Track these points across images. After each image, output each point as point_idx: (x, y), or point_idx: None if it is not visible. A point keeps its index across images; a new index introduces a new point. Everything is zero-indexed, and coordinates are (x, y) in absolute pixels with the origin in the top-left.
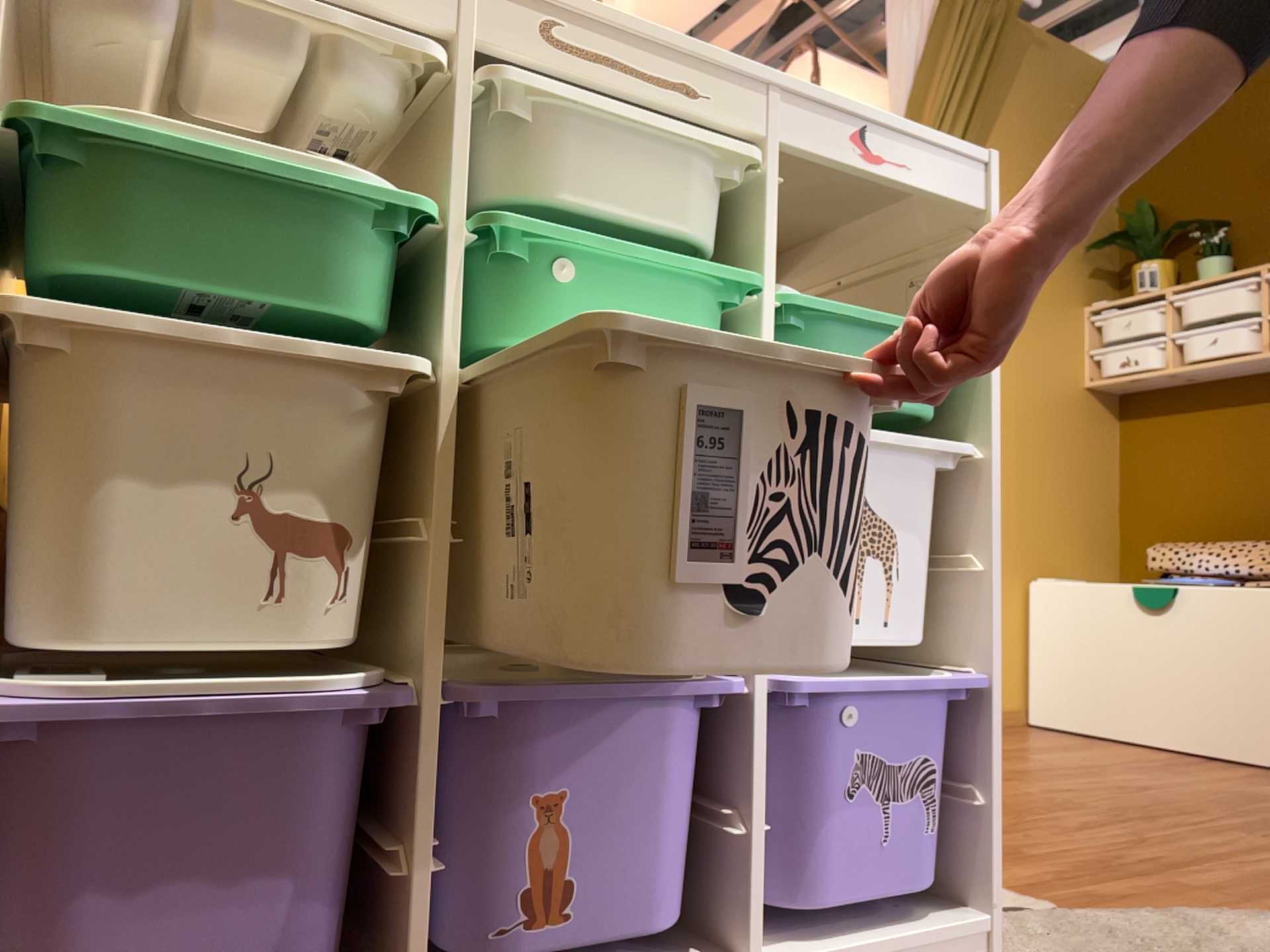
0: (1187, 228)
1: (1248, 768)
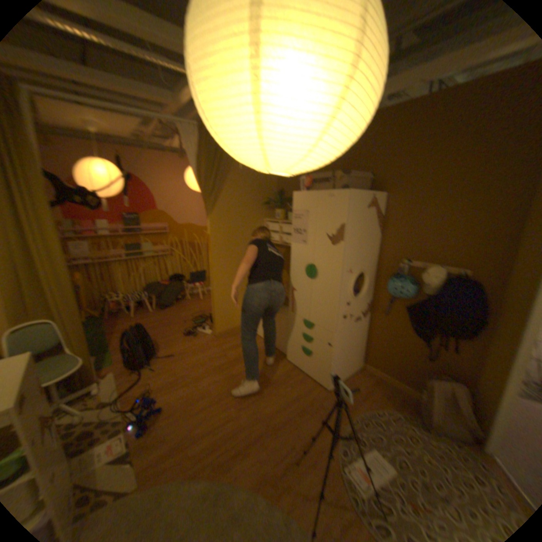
0: (290, 201)
1: (277, 355)
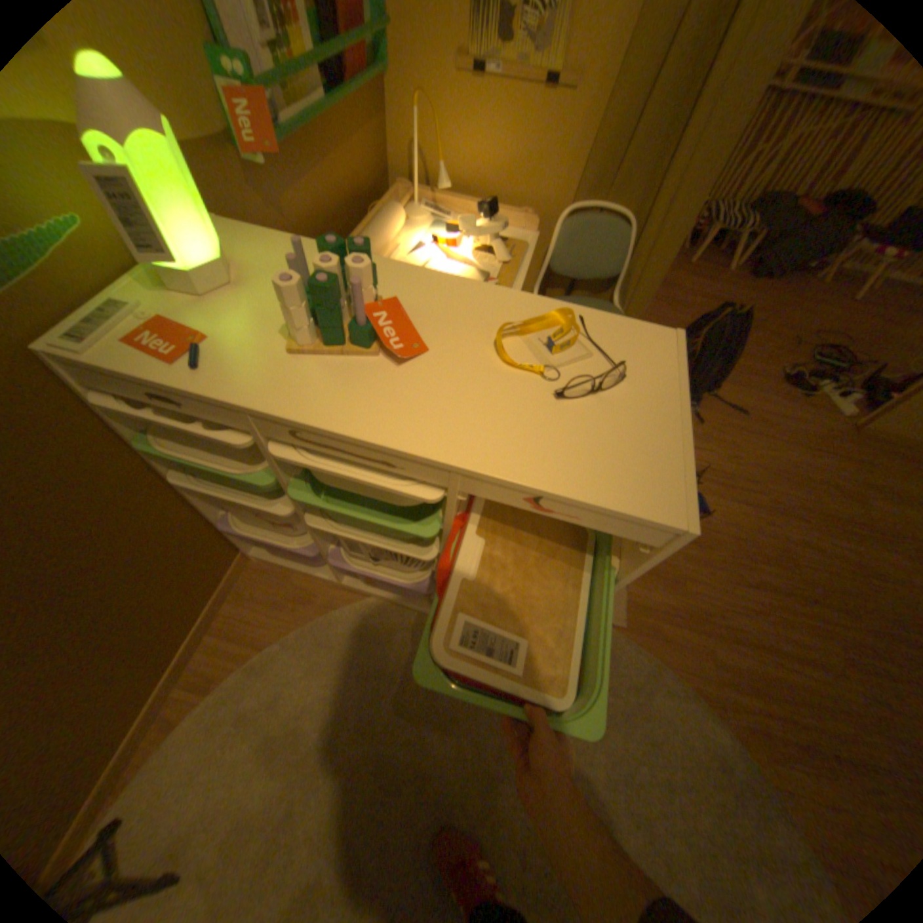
0: None
1: None
